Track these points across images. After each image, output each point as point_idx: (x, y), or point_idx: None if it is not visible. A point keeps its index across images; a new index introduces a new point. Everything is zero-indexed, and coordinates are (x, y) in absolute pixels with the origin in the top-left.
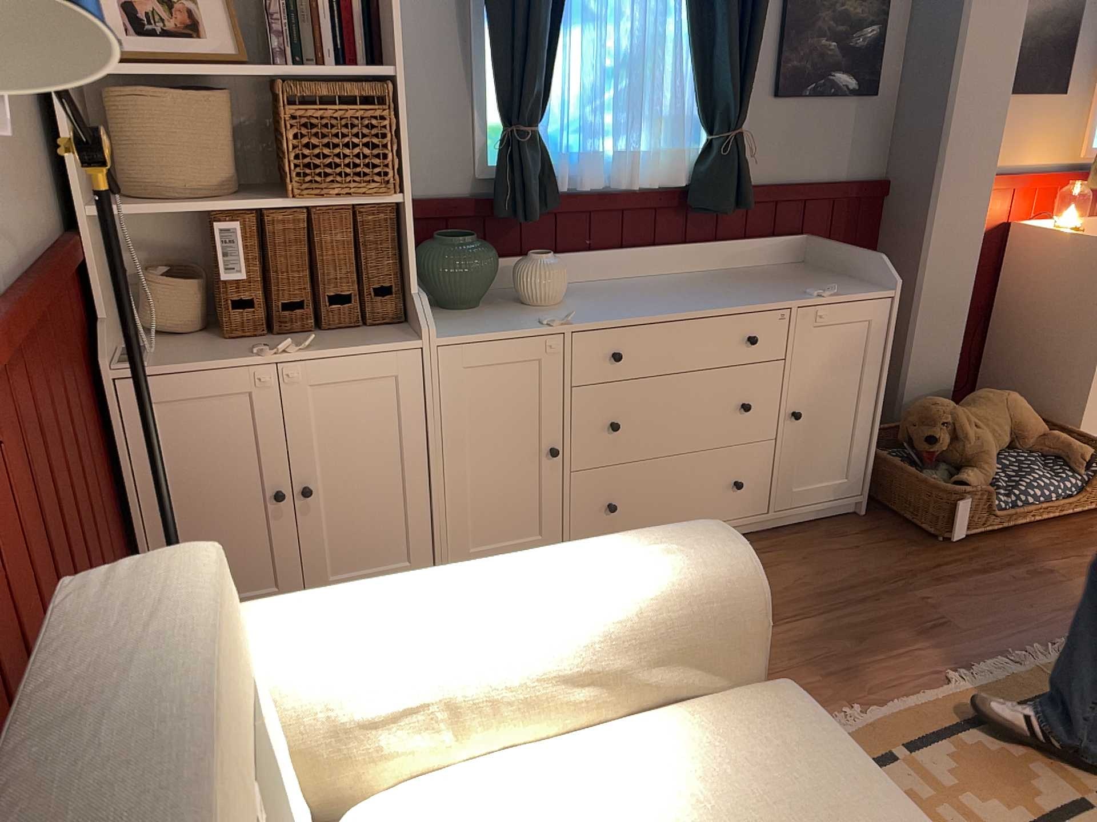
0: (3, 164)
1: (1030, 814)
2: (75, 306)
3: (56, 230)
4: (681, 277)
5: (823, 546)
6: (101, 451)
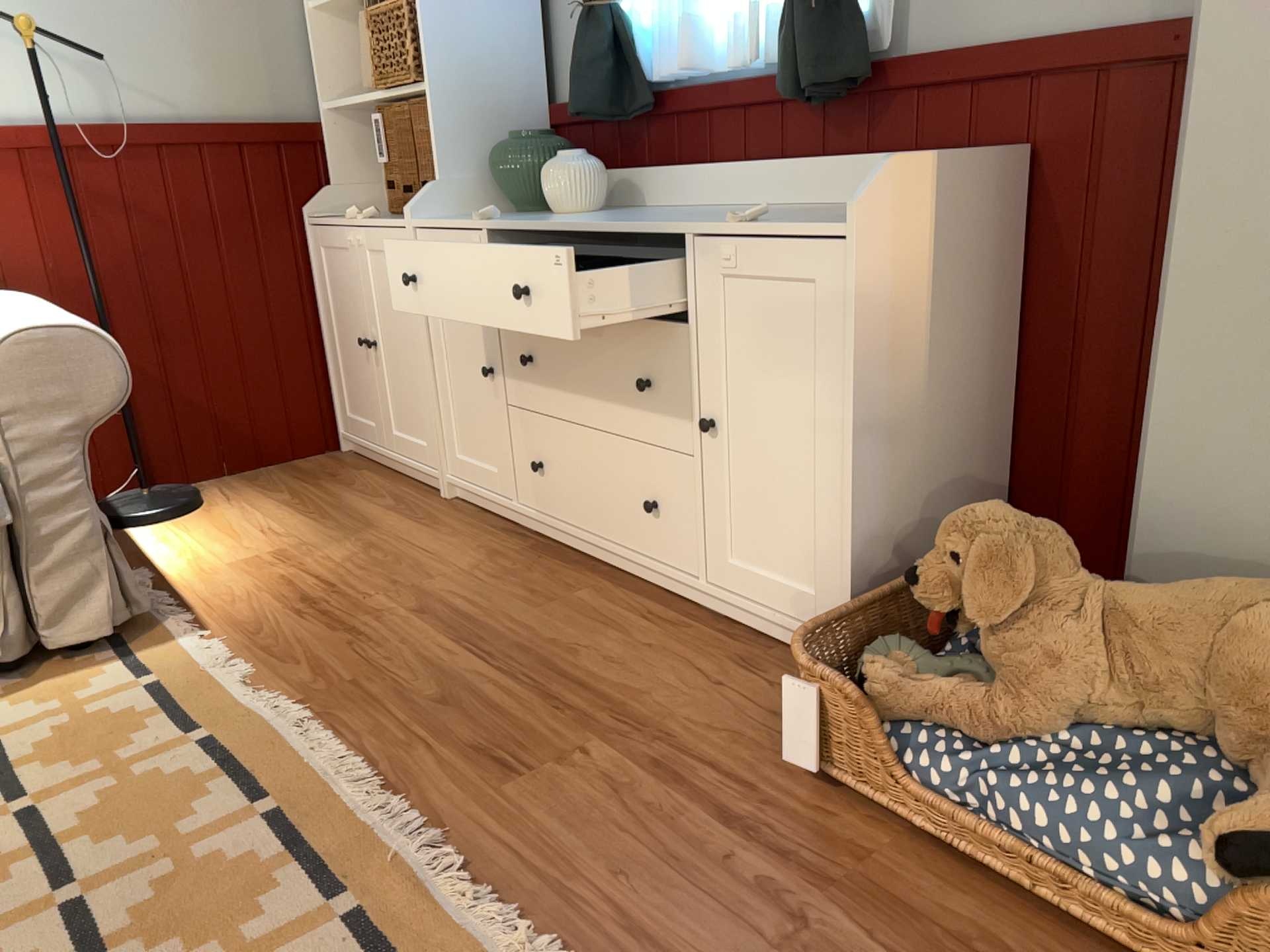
0: (190, 63)
1: (67, 833)
2: (296, 171)
3: (302, 119)
4: (769, 208)
5: (697, 657)
6: (294, 272)
